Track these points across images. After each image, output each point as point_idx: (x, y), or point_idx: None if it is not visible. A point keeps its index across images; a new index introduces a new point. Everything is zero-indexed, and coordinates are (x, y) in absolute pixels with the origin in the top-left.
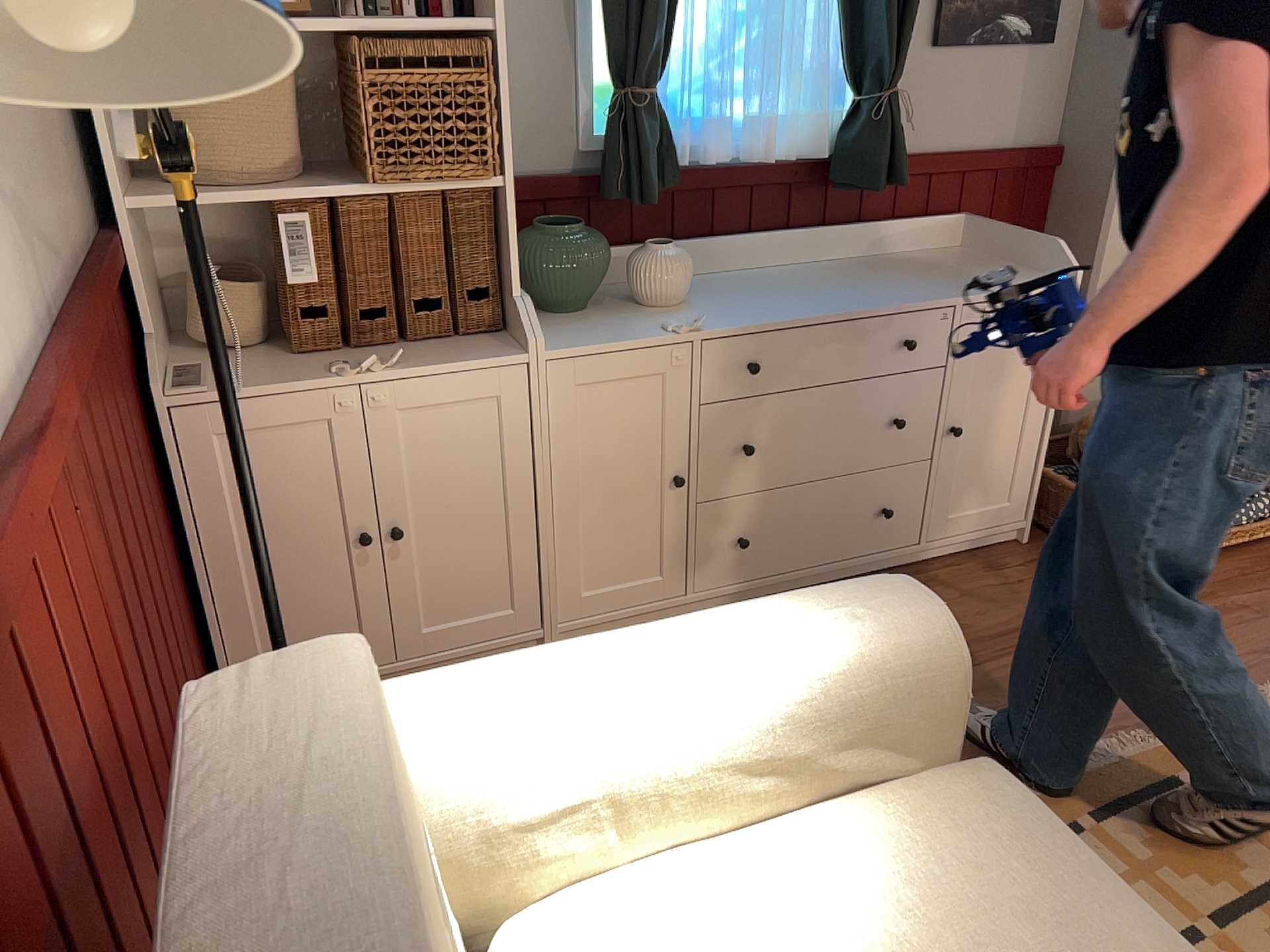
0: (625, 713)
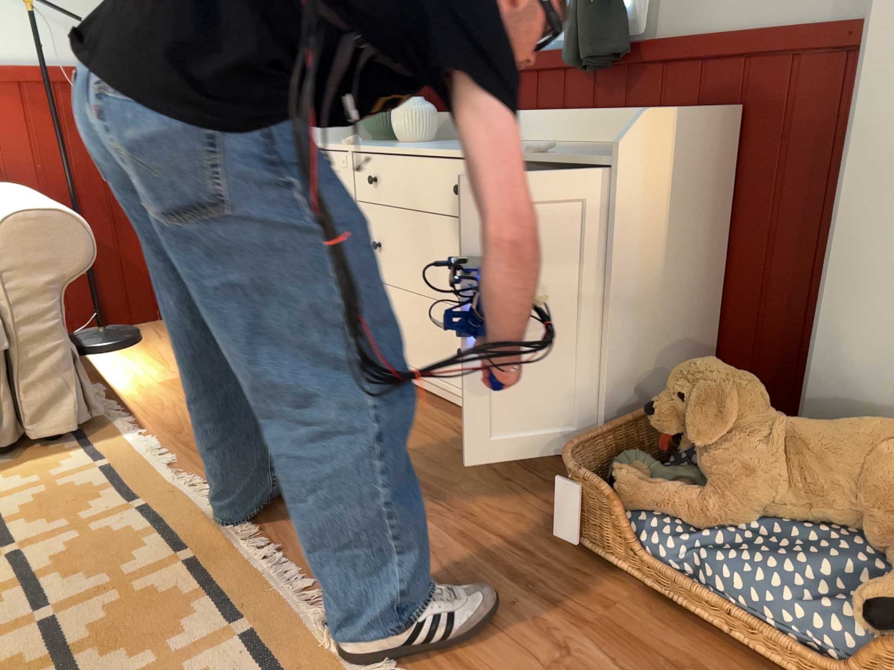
0: None
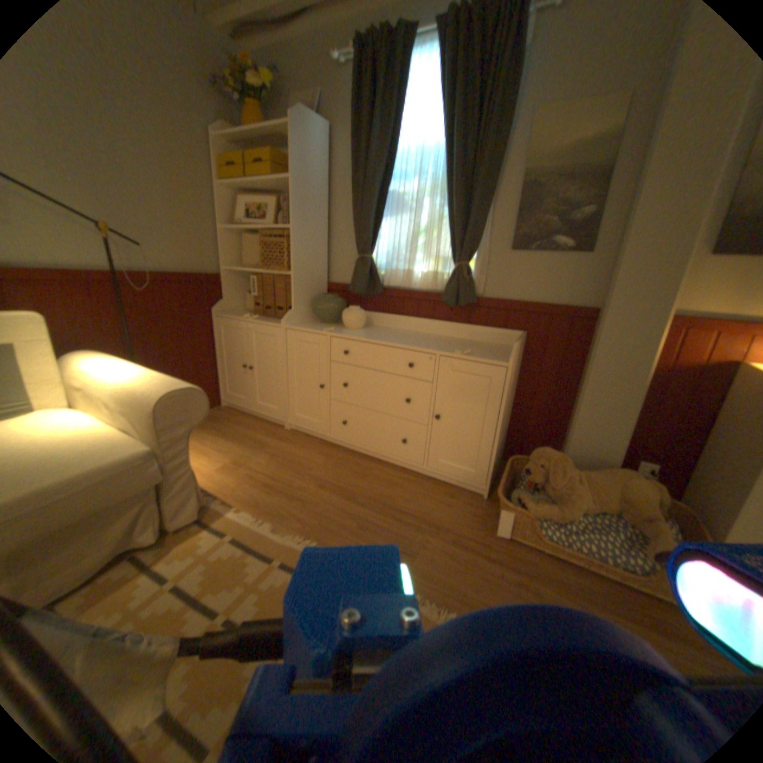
0: (100, 373)
